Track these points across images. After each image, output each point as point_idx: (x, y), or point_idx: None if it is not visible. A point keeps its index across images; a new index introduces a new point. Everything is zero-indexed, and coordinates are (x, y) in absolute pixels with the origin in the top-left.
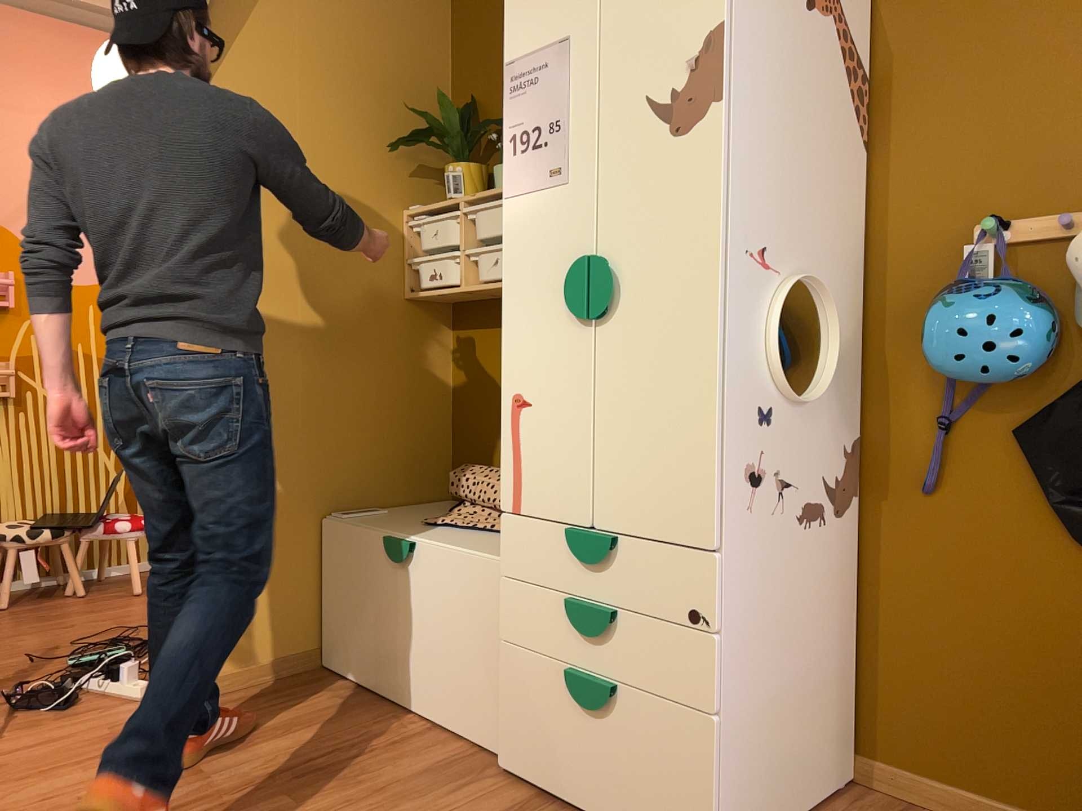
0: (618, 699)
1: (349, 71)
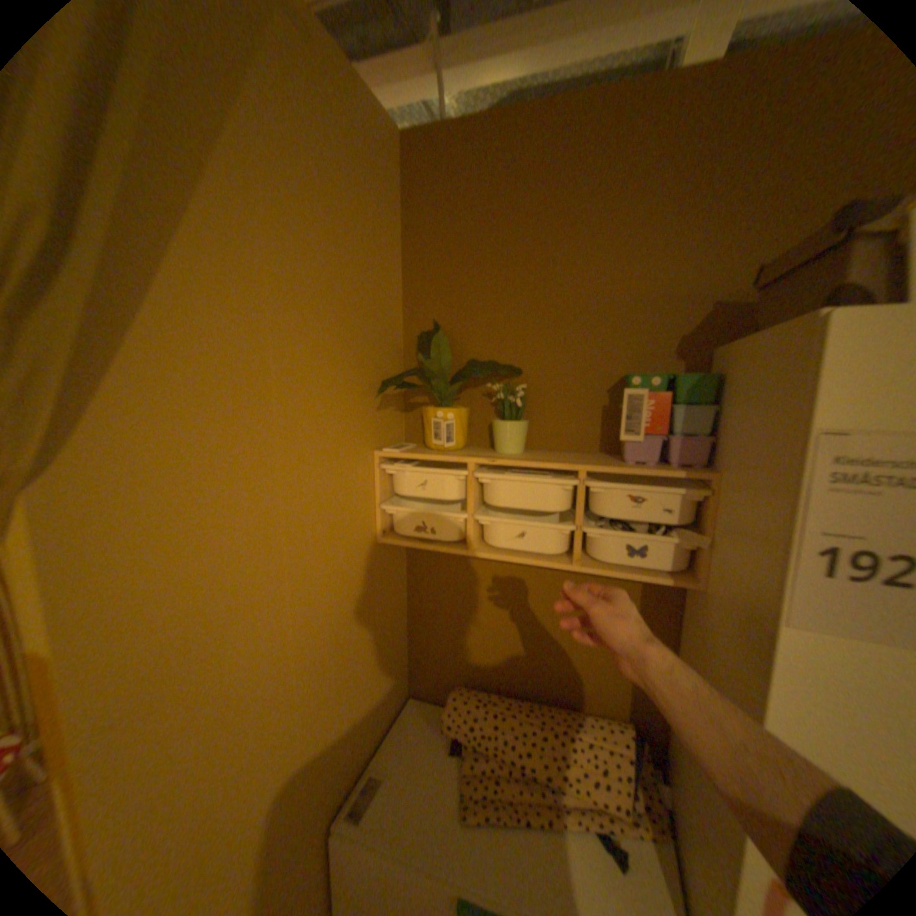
0: None
1: (323, 291)
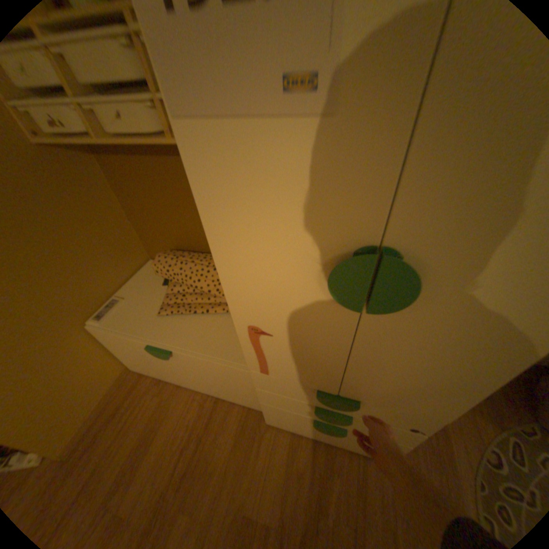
0: (348, 433)
1: None
